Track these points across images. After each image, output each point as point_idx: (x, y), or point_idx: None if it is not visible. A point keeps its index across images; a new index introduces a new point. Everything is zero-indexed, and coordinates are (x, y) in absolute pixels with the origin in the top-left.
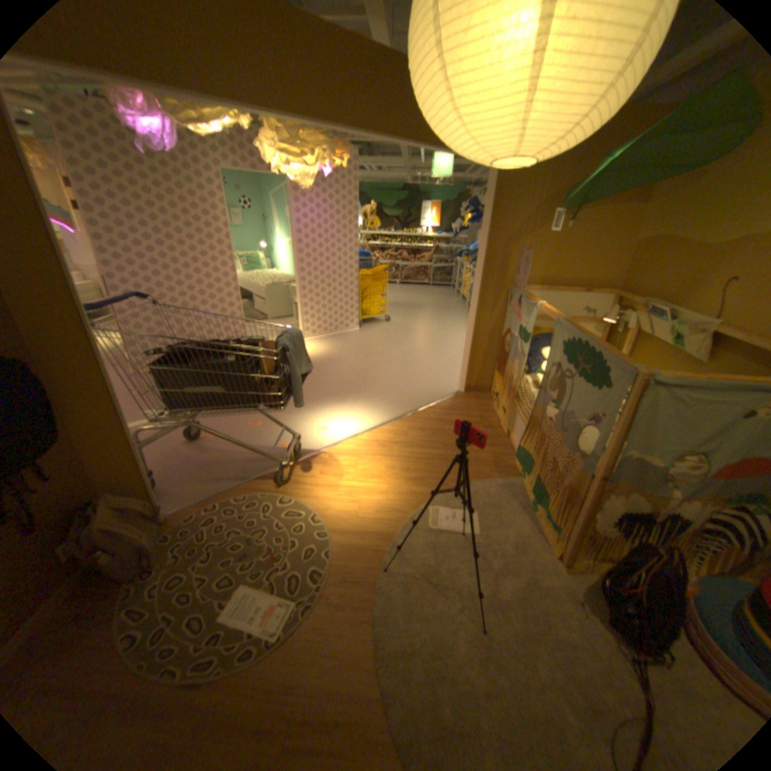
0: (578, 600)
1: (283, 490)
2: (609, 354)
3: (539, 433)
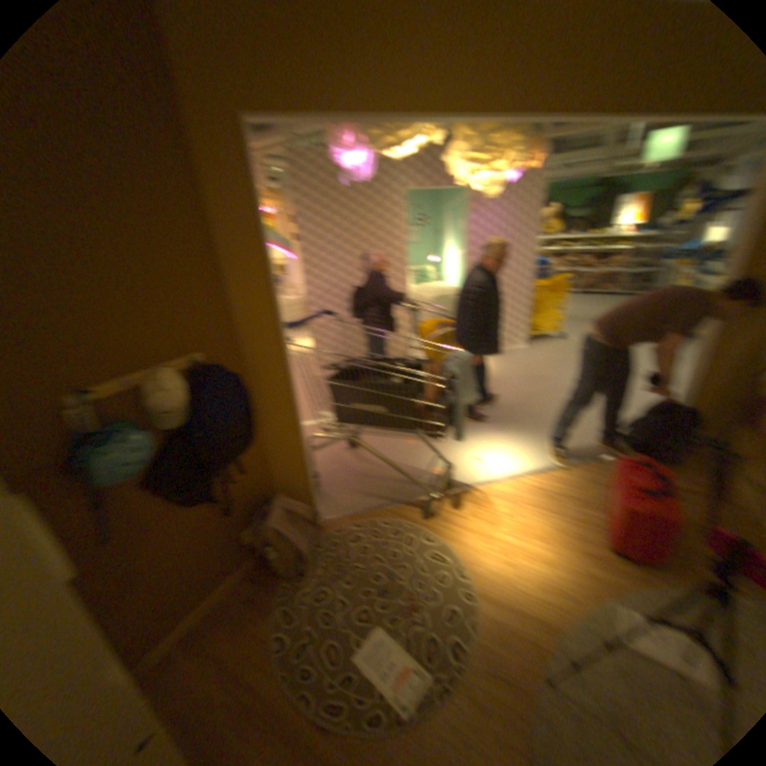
0: None
1: (428, 524)
2: None
3: None
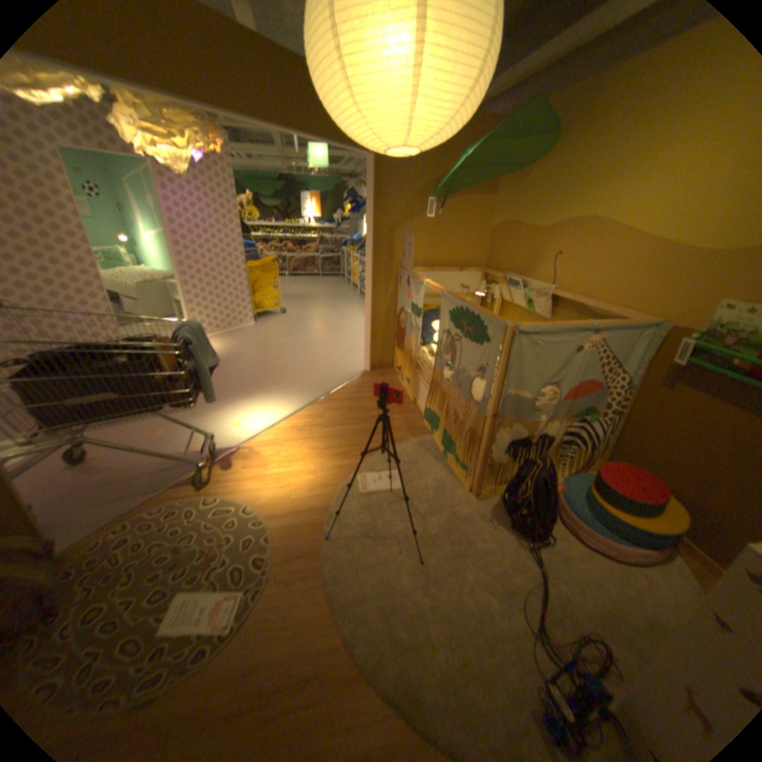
0: (487, 518)
1: (205, 492)
2: (485, 315)
3: (440, 392)
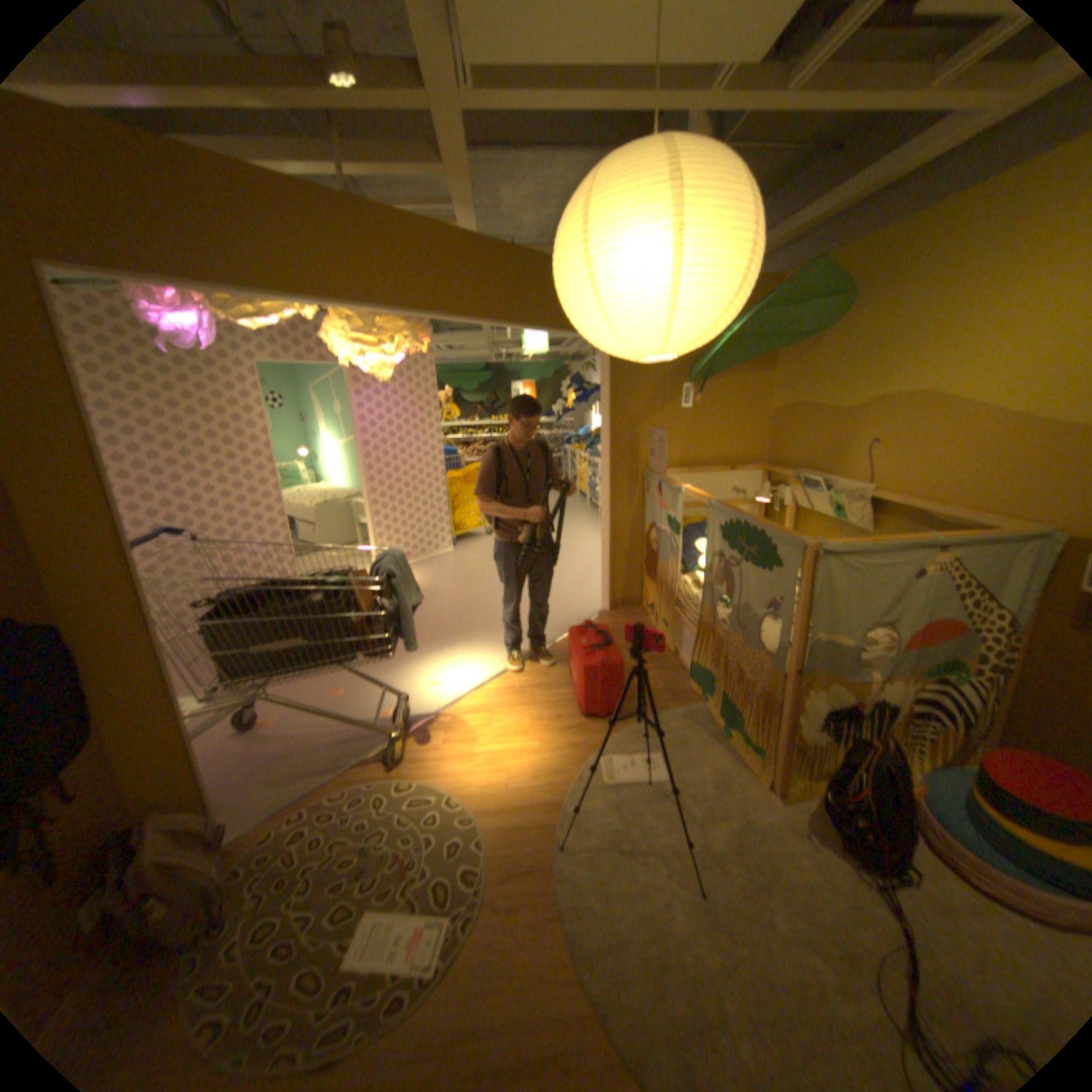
0: (802, 834)
1: (396, 773)
2: (772, 531)
3: (714, 639)
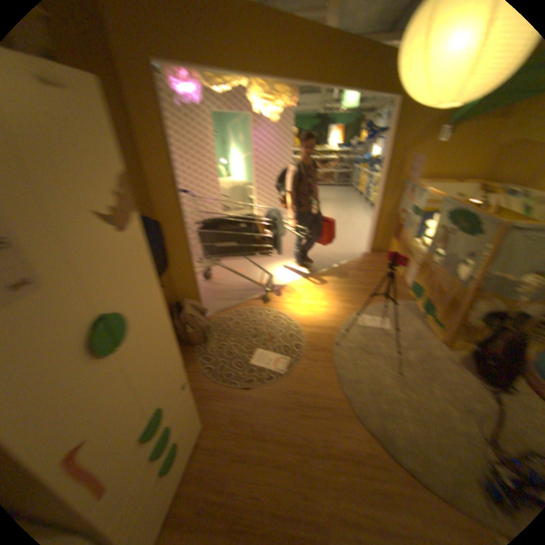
0: (456, 363)
1: (268, 305)
2: (482, 214)
3: (429, 271)
